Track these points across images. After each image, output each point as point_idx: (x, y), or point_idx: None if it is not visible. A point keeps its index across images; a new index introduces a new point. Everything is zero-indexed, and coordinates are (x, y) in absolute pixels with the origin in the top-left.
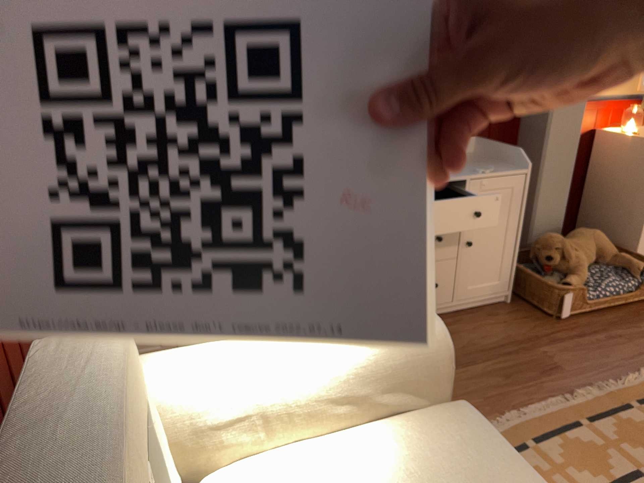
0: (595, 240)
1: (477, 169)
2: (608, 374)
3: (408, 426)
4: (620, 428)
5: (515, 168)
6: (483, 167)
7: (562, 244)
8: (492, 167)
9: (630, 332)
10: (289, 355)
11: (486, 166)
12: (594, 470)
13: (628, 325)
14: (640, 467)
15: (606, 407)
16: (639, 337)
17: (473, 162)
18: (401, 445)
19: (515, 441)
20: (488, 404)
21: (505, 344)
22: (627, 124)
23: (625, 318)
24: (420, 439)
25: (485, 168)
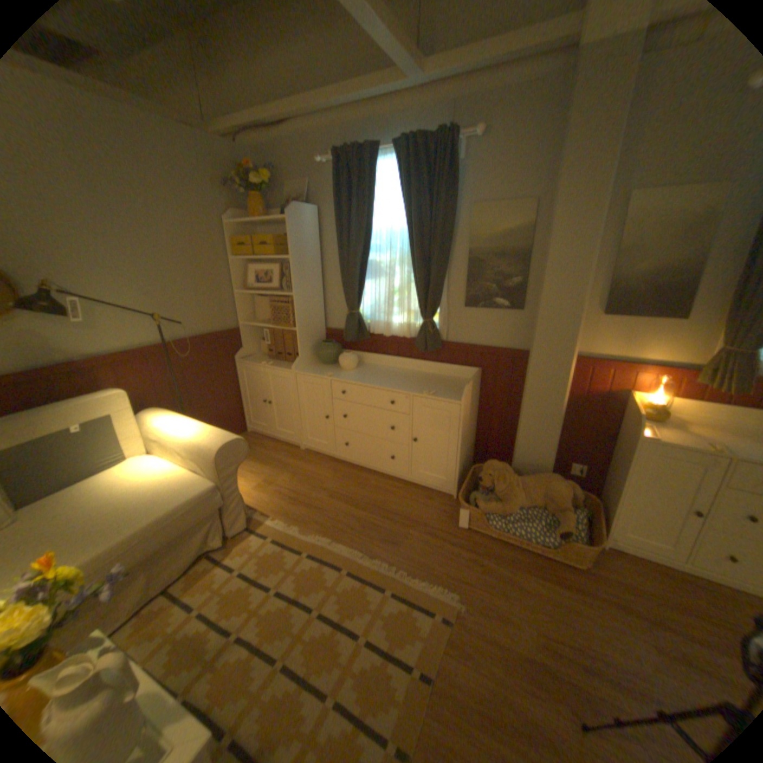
0: (547, 489)
1: (427, 390)
2: (415, 572)
3: (187, 477)
4: (352, 592)
5: (457, 398)
6: (435, 391)
7: (496, 474)
8: (433, 392)
9: (497, 571)
10: (178, 429)
11: (446, 391)
12: (300, 589)
13: (508, 567)
14: (319, 610)
15: (370, 579)
16: (496, 579)
17: (450, 386)
18: (172, 480)
19: (302, 549)
20: (328, 529)
21: (398, 515)
22: (660, 395)
23: (518, 564)
24: (178, 482)
25: (437, 392)
